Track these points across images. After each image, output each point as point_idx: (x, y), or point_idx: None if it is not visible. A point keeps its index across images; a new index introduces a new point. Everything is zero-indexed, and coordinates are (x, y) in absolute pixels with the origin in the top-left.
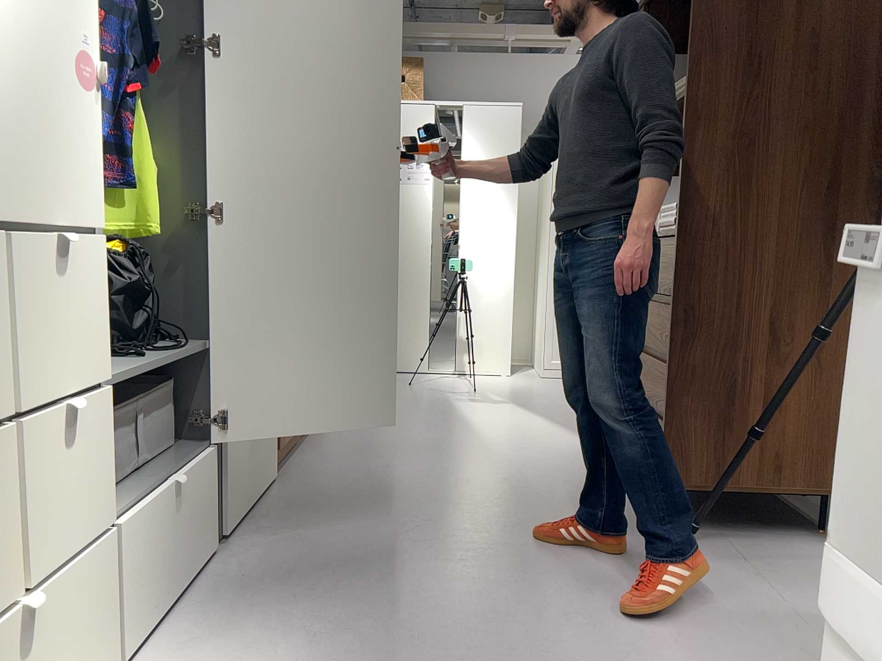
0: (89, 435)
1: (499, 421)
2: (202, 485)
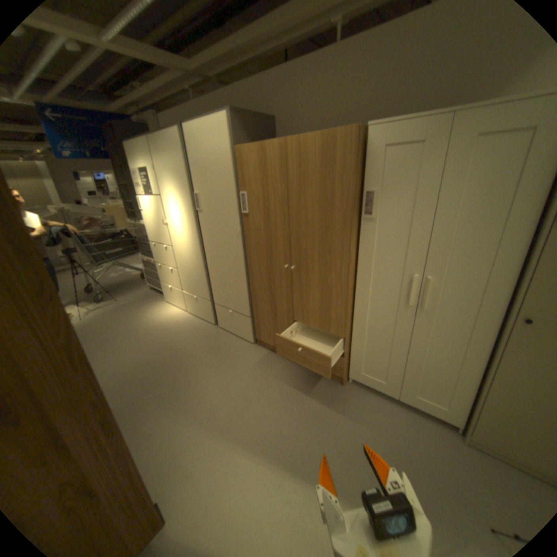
0: (176, 275)
1: (275, 507)
2: (206, 306)
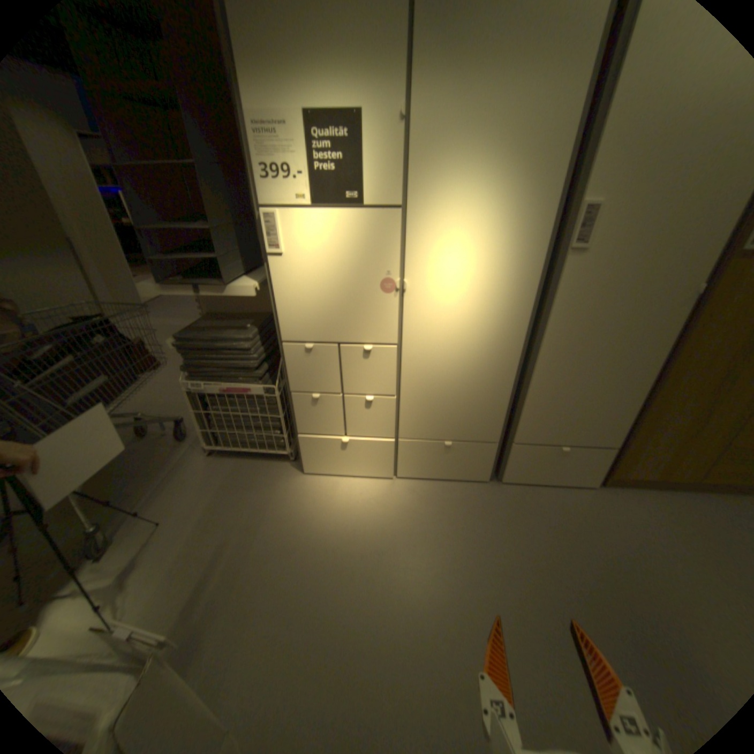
0: (384, 409)
1: None
2: (478, 454)
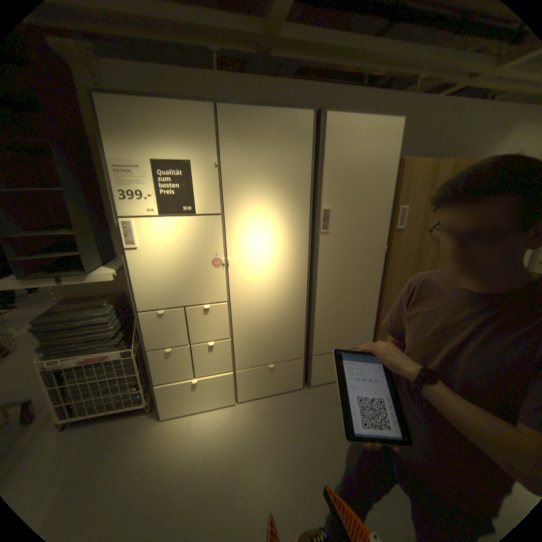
0: (222, 349)
1: None
2: (292, 369)
